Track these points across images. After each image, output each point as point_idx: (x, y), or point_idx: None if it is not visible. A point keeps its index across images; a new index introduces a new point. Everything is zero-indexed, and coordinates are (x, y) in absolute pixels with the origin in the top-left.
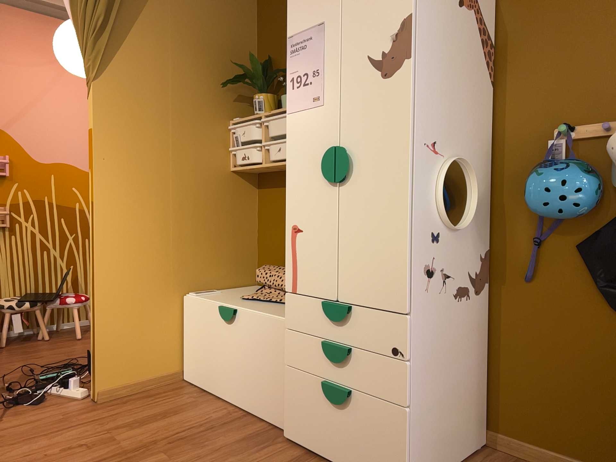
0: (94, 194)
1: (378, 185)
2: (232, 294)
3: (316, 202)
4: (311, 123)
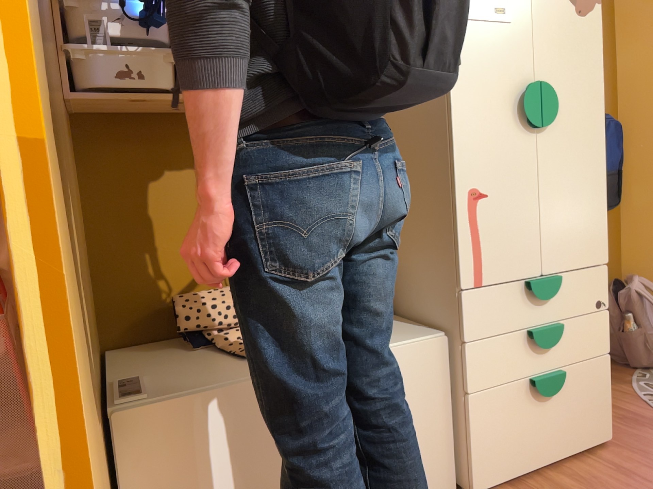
0: (27, 117)
1: (579, 134)
2: (187, 366)
3: (509, 154)
4: (494, 45)
